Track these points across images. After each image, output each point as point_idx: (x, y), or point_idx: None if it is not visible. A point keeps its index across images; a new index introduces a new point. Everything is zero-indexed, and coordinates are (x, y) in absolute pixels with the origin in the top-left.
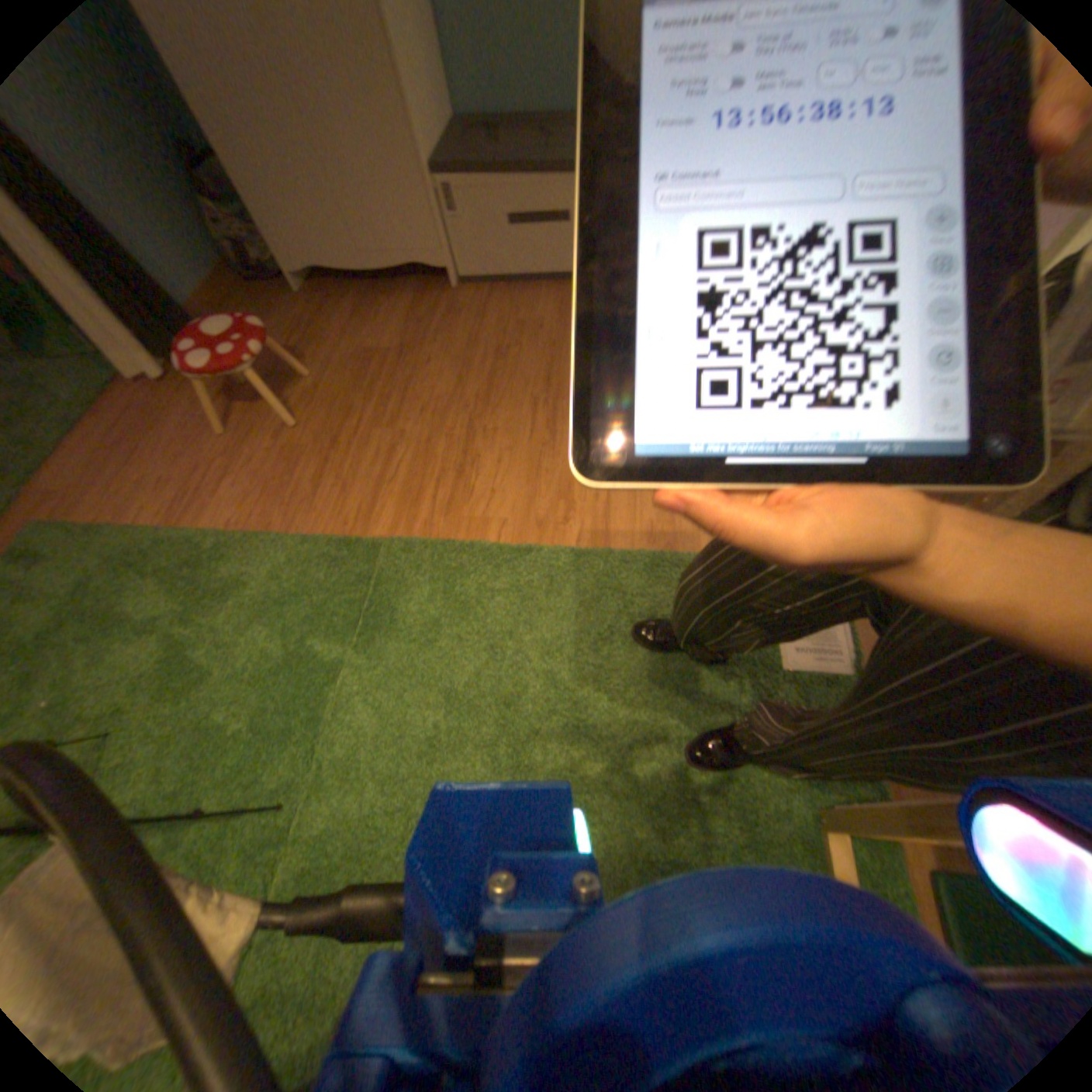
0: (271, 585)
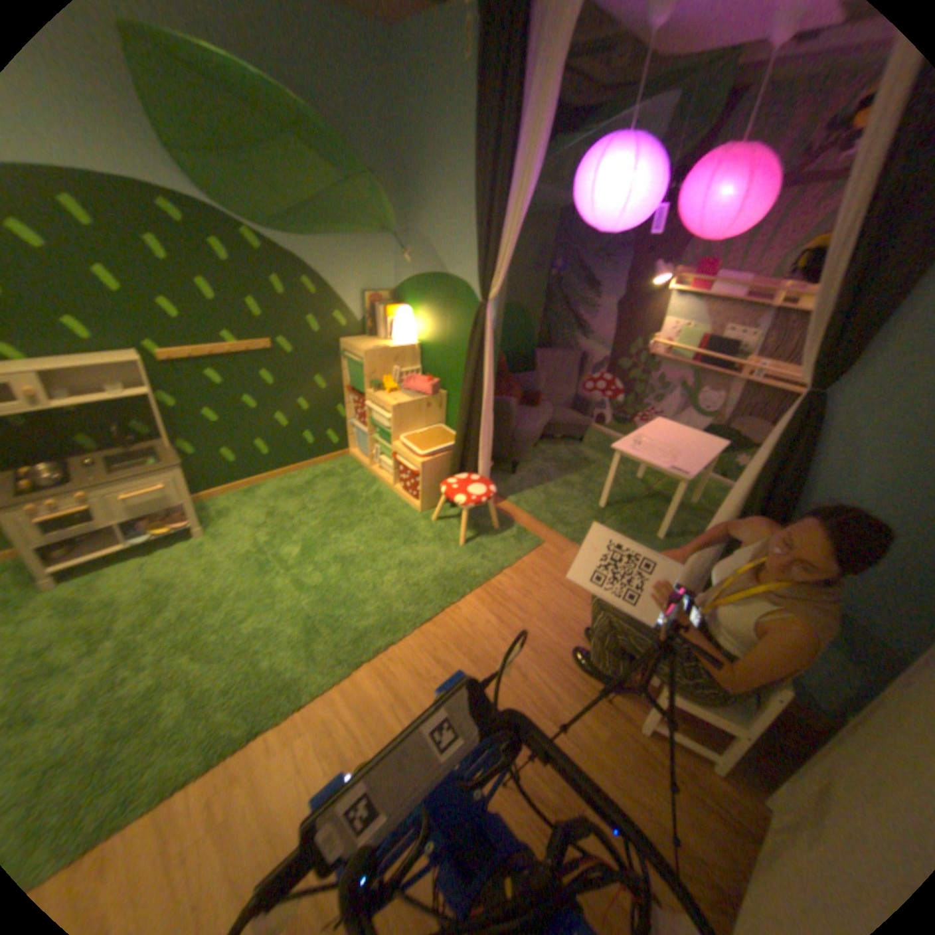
0: (384, 607)
